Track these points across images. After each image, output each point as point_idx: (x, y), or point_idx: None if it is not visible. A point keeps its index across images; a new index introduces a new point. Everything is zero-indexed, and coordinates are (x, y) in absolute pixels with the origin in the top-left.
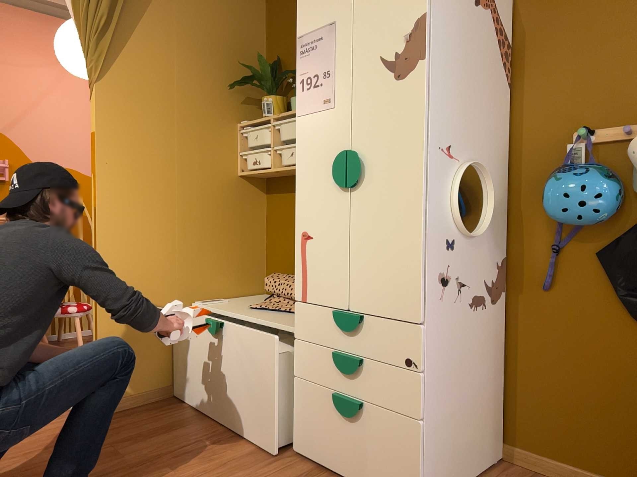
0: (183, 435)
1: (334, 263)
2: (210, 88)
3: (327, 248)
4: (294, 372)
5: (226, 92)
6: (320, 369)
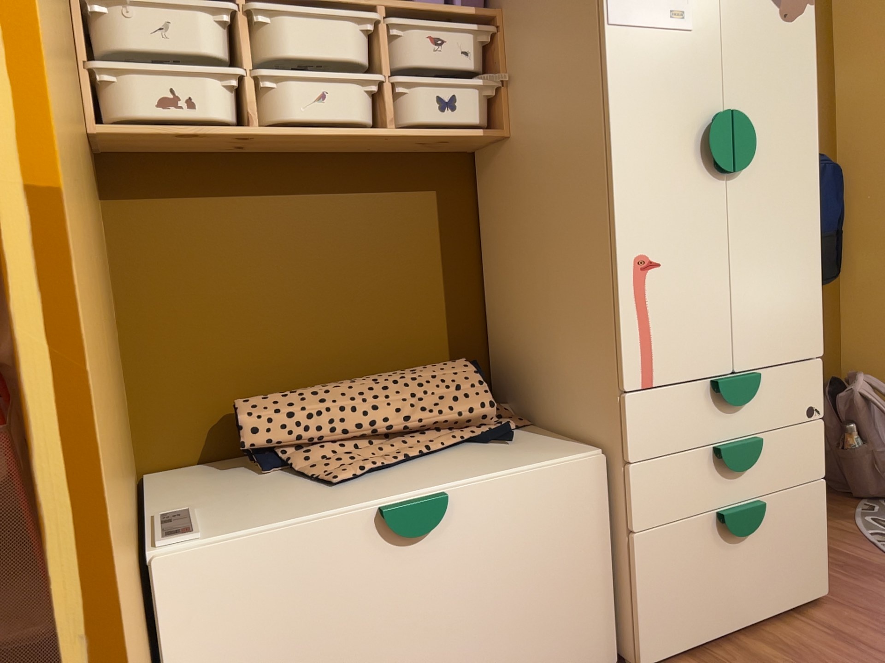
0: None
1: (707, 302)
2: None
3: (691, 280)
4: (635, 525)
5: None
6: (688, 488)
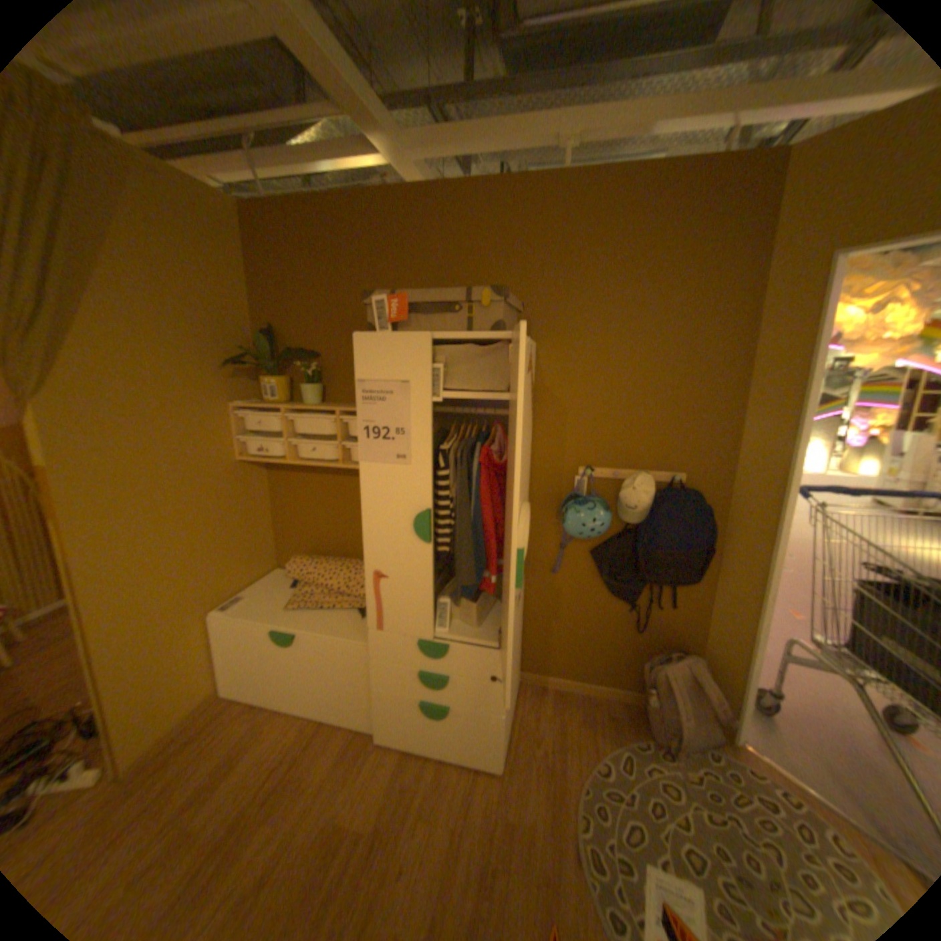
0: (251, 768)
1: (416, 603)
2: (191, 369)
3: (406, 590)
4: (370, 686)
5: (210, 369)
6: (402, 684)
